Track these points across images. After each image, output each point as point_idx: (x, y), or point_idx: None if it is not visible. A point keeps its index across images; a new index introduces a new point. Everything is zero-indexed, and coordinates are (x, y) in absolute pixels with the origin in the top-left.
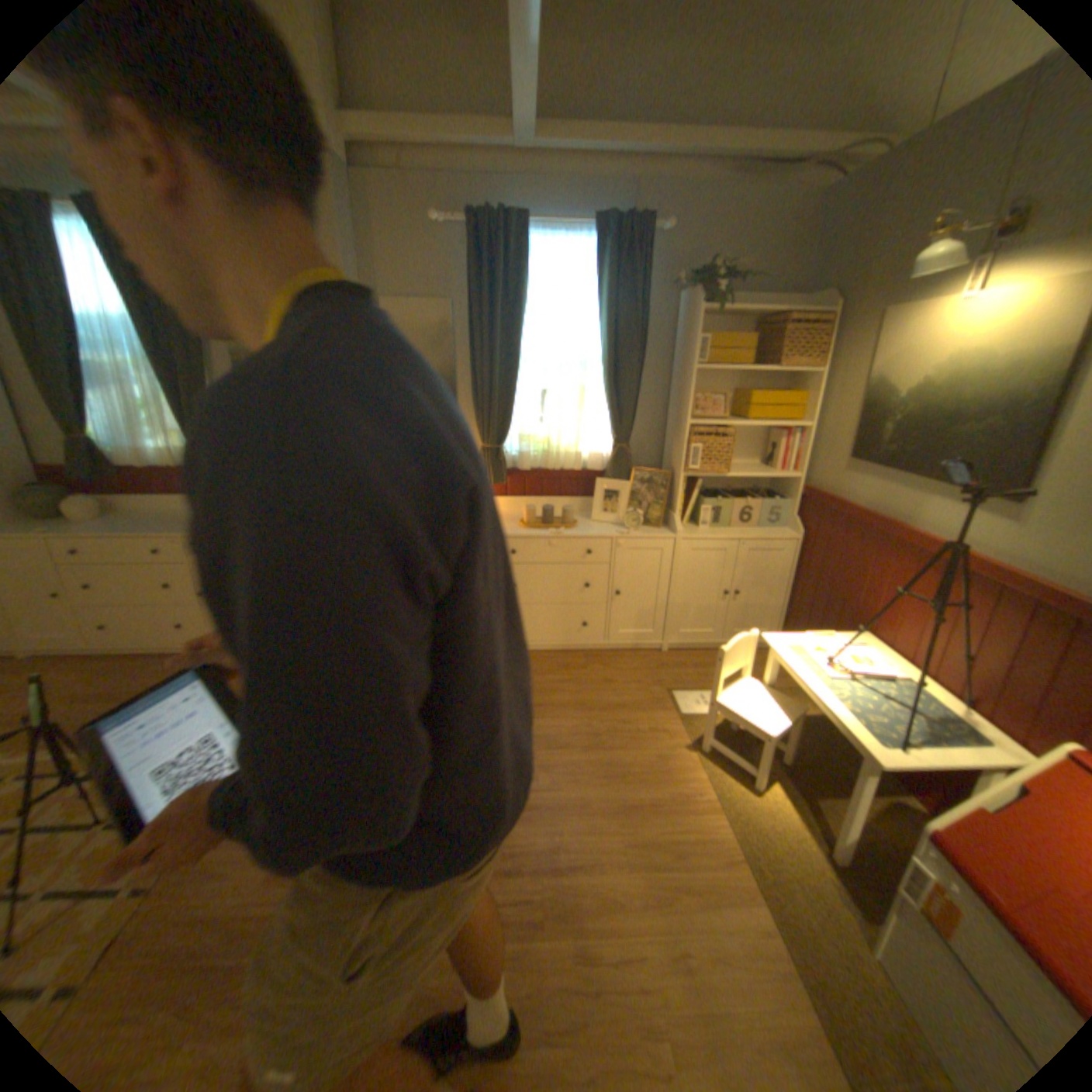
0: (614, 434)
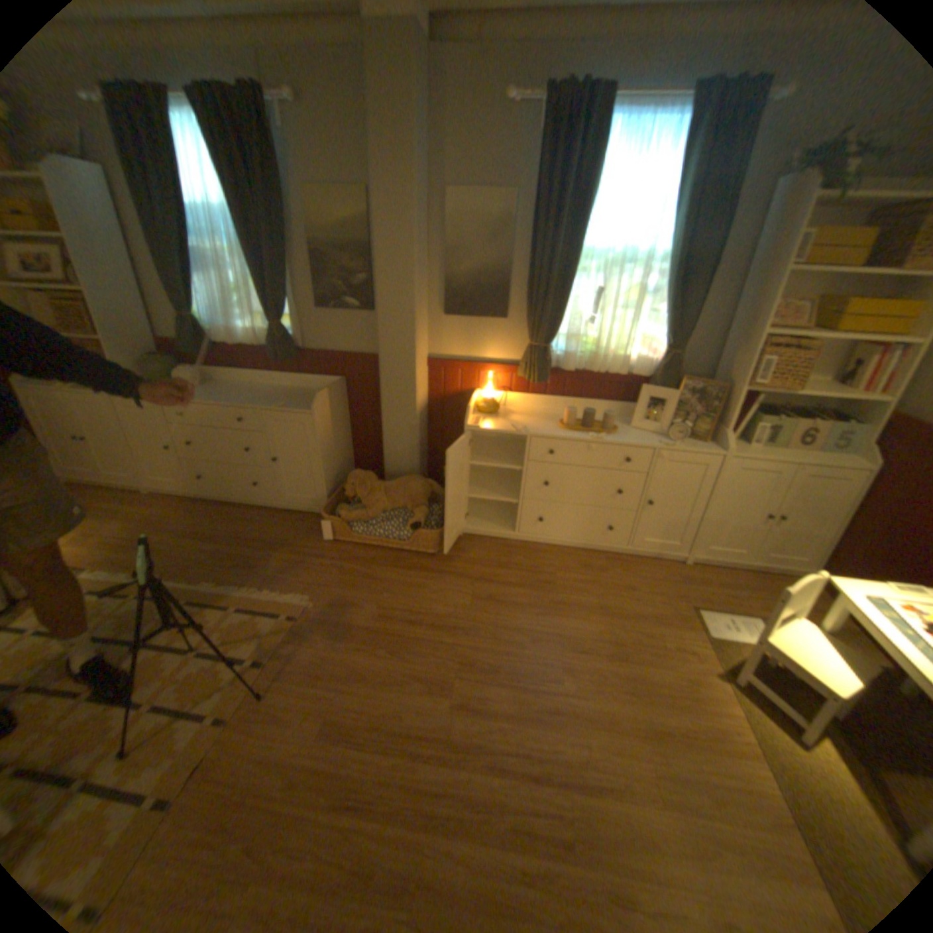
0: (668, 338)
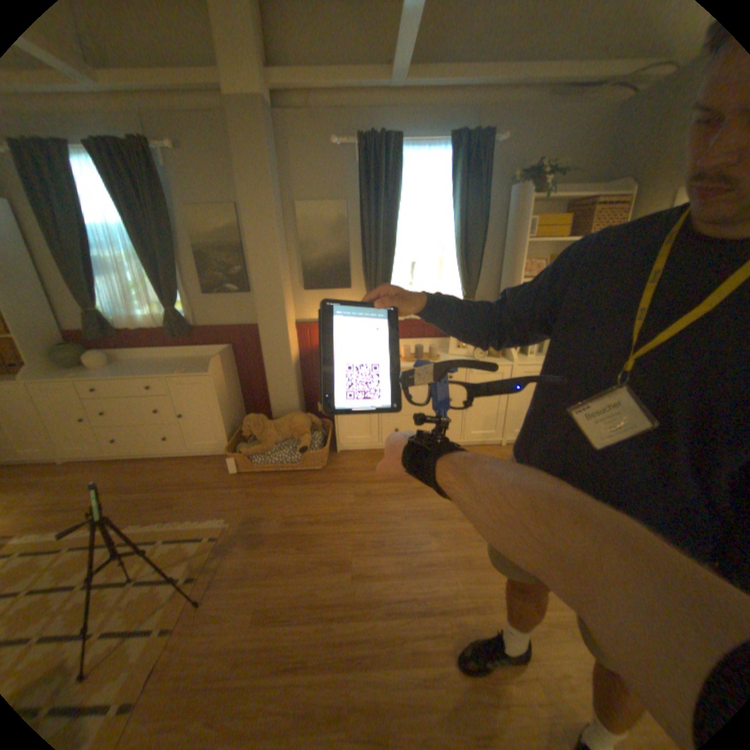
0: (462, 291)
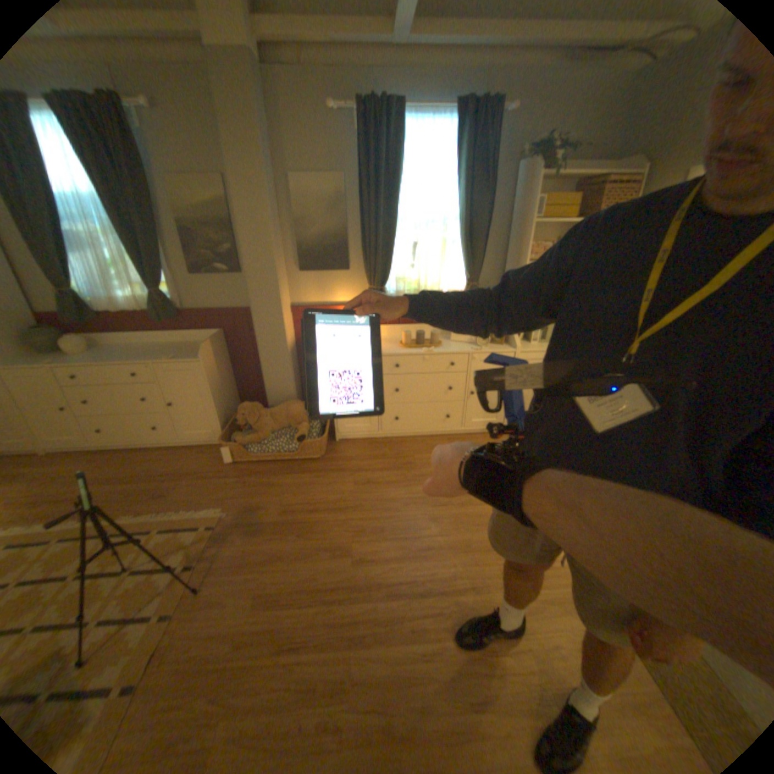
0: (466, 274)
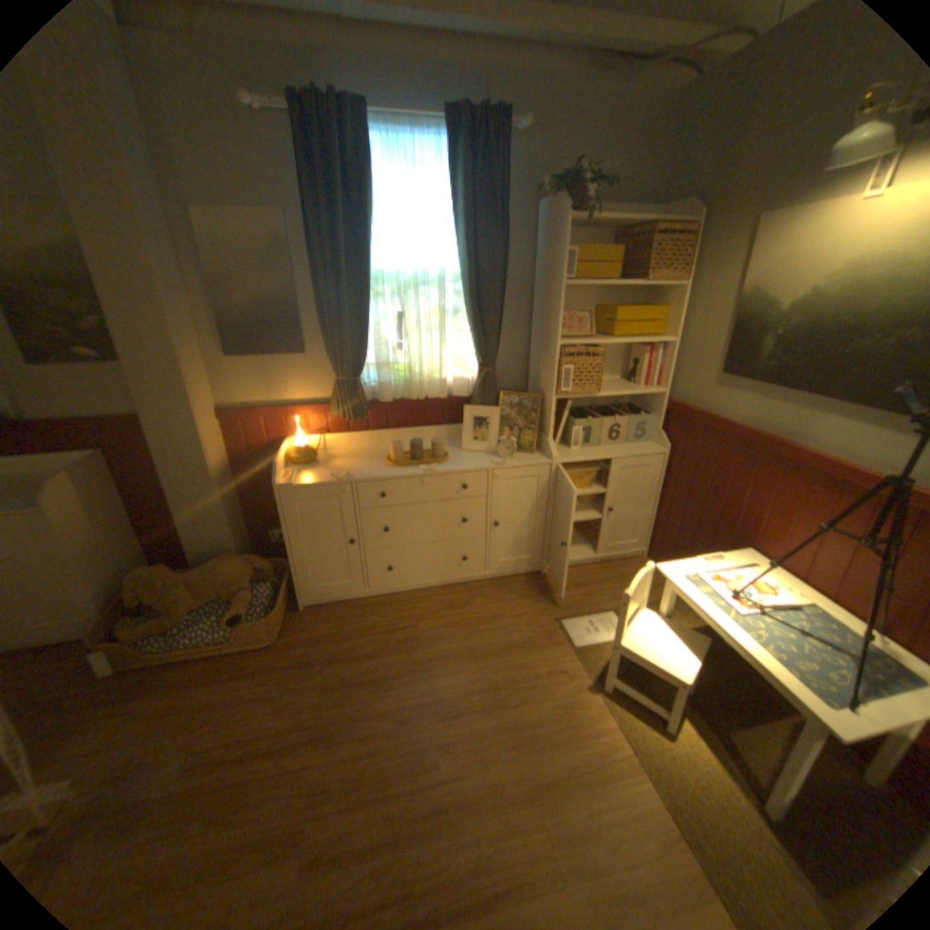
0: (479, 356)
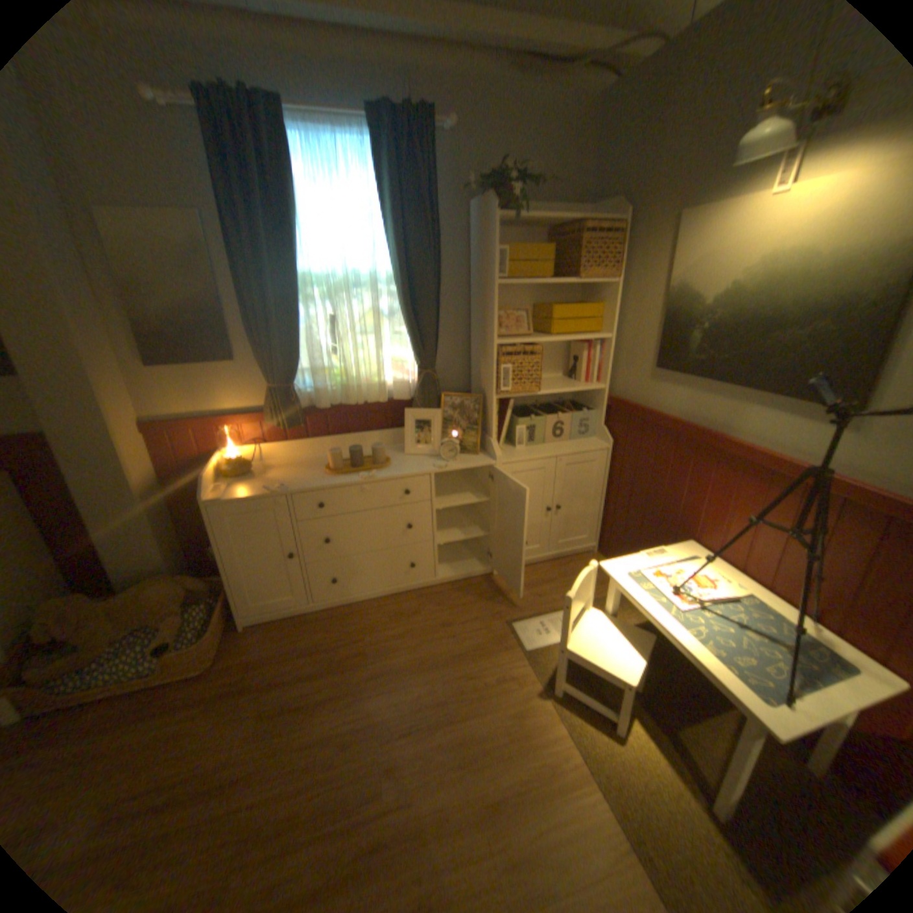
0: (418, 358)
